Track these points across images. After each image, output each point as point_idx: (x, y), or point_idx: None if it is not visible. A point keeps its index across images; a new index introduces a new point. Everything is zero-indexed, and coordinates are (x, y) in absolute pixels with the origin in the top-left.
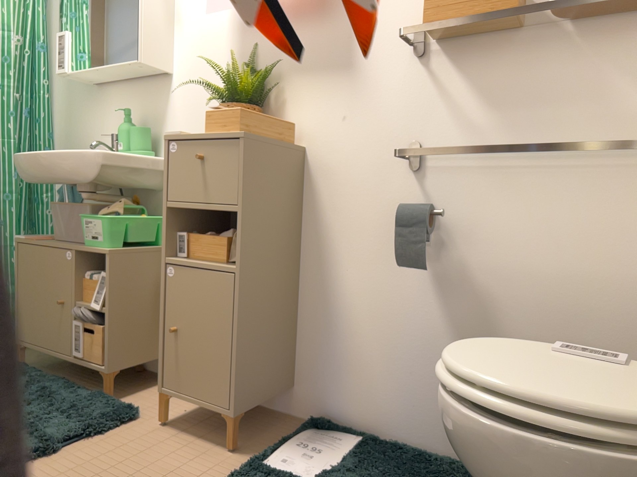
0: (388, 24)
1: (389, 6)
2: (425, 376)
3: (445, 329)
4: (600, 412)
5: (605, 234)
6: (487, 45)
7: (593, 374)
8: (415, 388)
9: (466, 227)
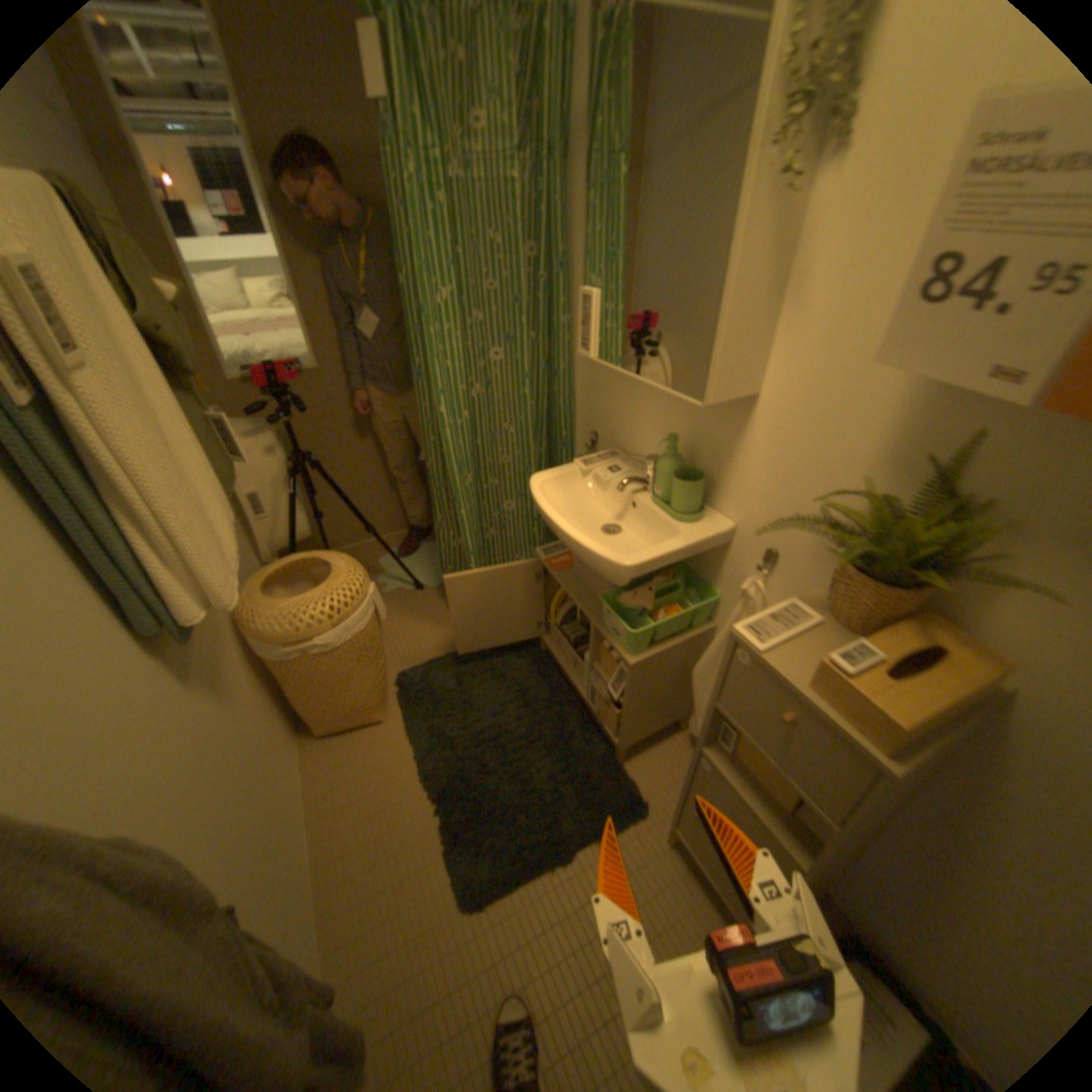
0: None
1: None
2: None
3: None
4: None
5: None
6: None
7: None
8: None
9: None
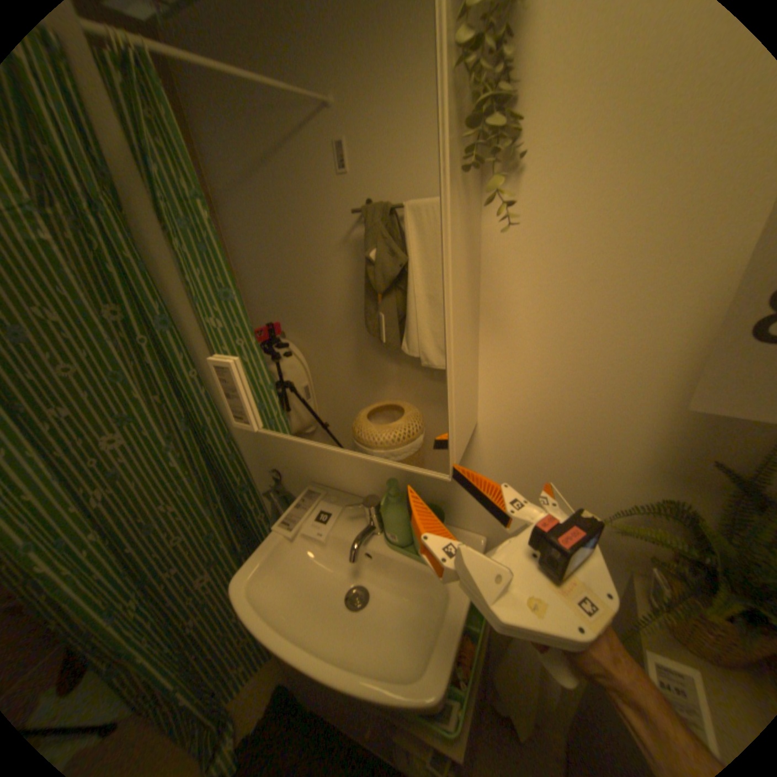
0: None
1: None
2: None
3: None
4: None
5: None
6: None
7: None
8: None
9: None
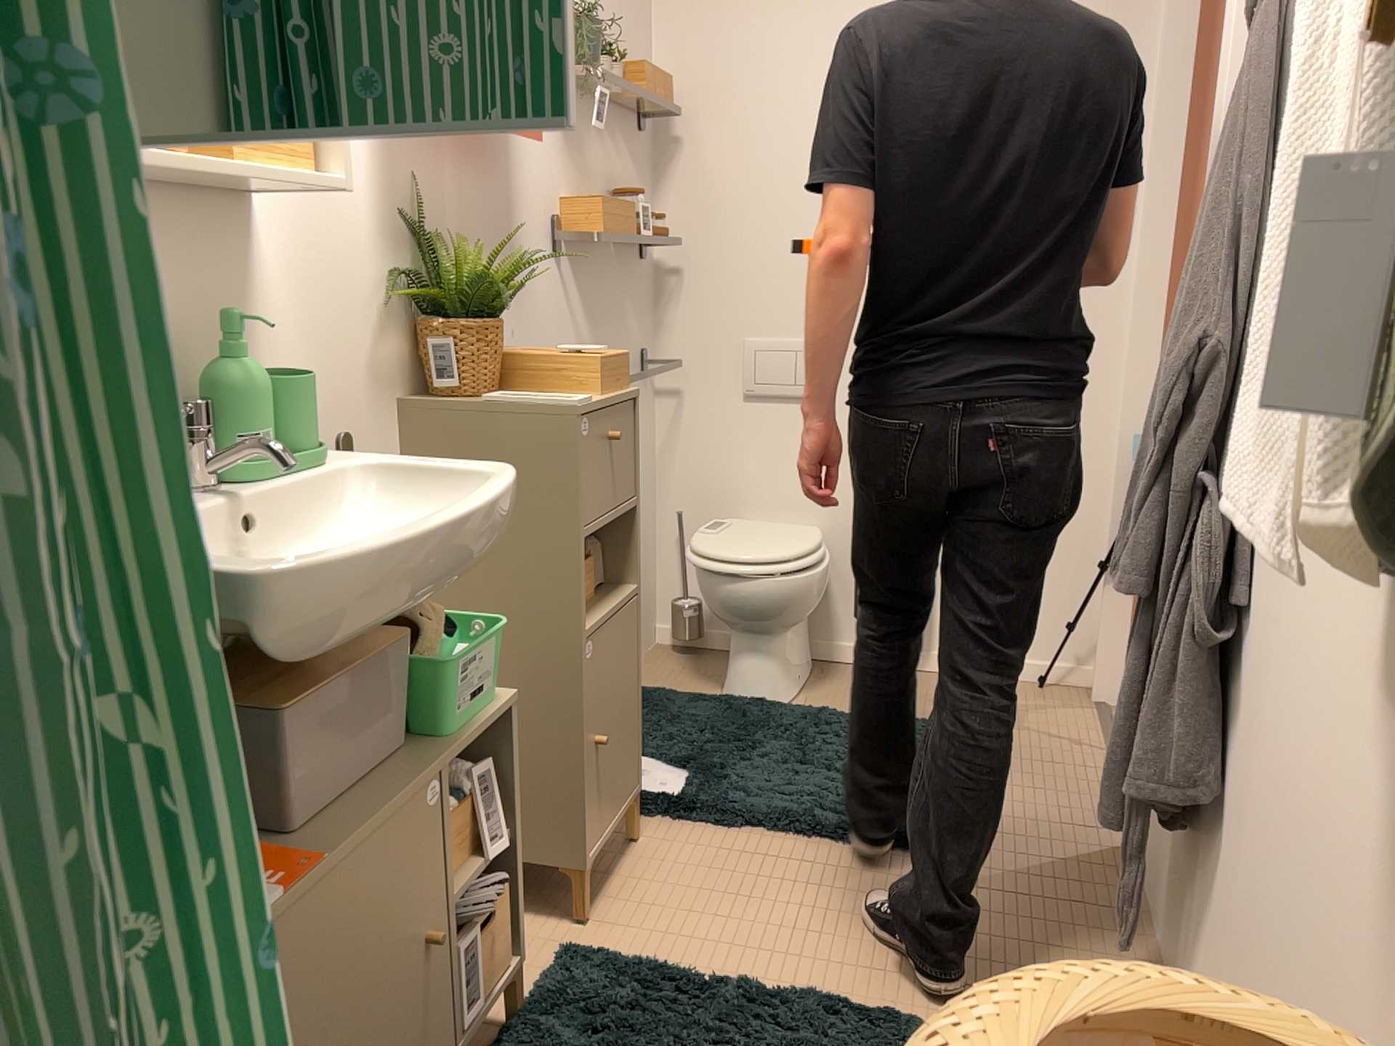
0: (539, 208)
1: (539, 184)
2: None
3: None
4: (821, 538)
5: None
6: (589, 260)
7: (763, 533)
8: None
9: None
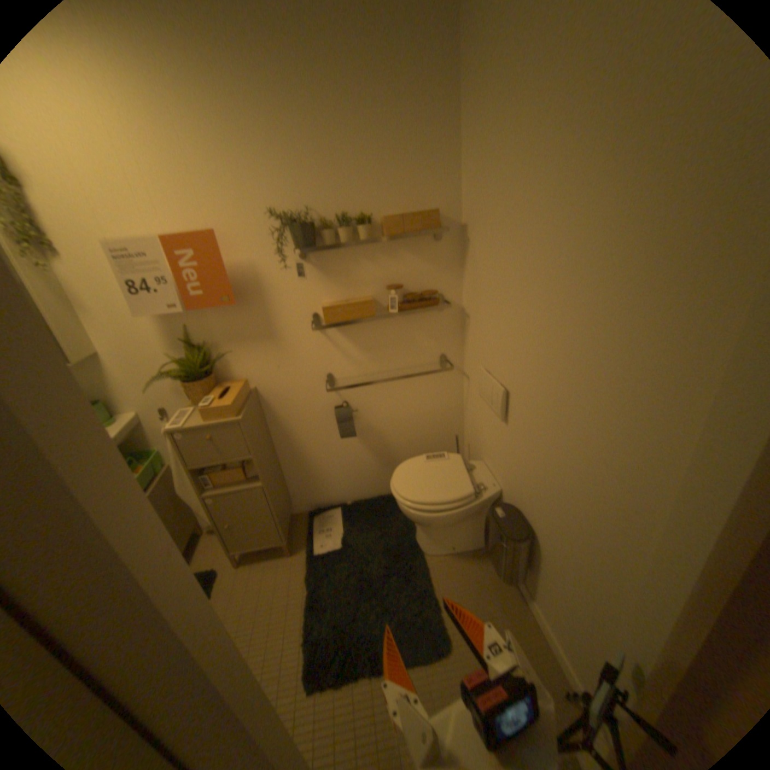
0: (293, 310)
1: (291, 300)
2: (360, 471)
3: (365, 451)
4: (457, 497)
5: (422, 397)
6: (356, 322)
7: (443, 473)
8: (357, 477)
9: (365, 407)
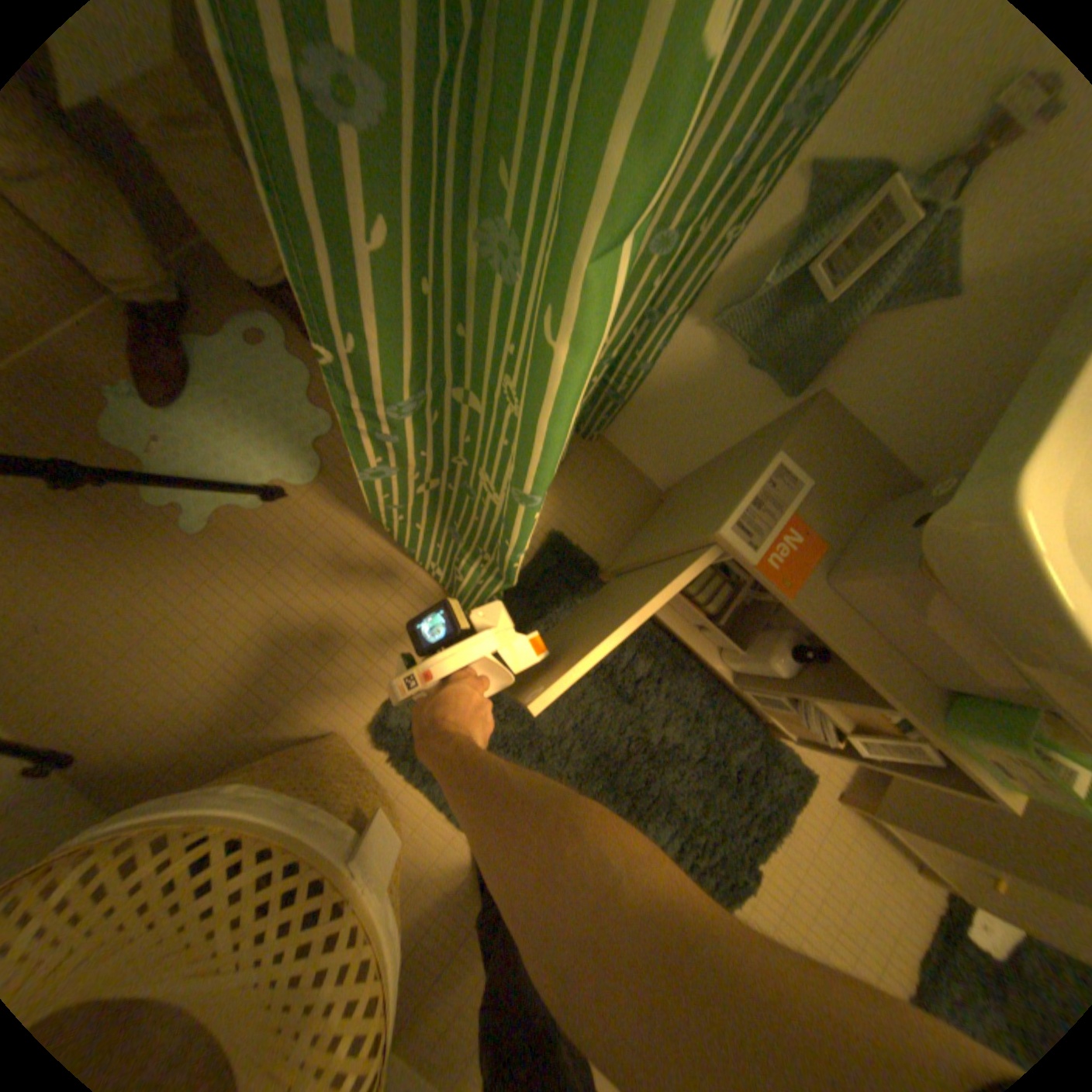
0: None
1: None
2: None
3: None
4: None
5: None
6: None
7: None
8: None
9: None
